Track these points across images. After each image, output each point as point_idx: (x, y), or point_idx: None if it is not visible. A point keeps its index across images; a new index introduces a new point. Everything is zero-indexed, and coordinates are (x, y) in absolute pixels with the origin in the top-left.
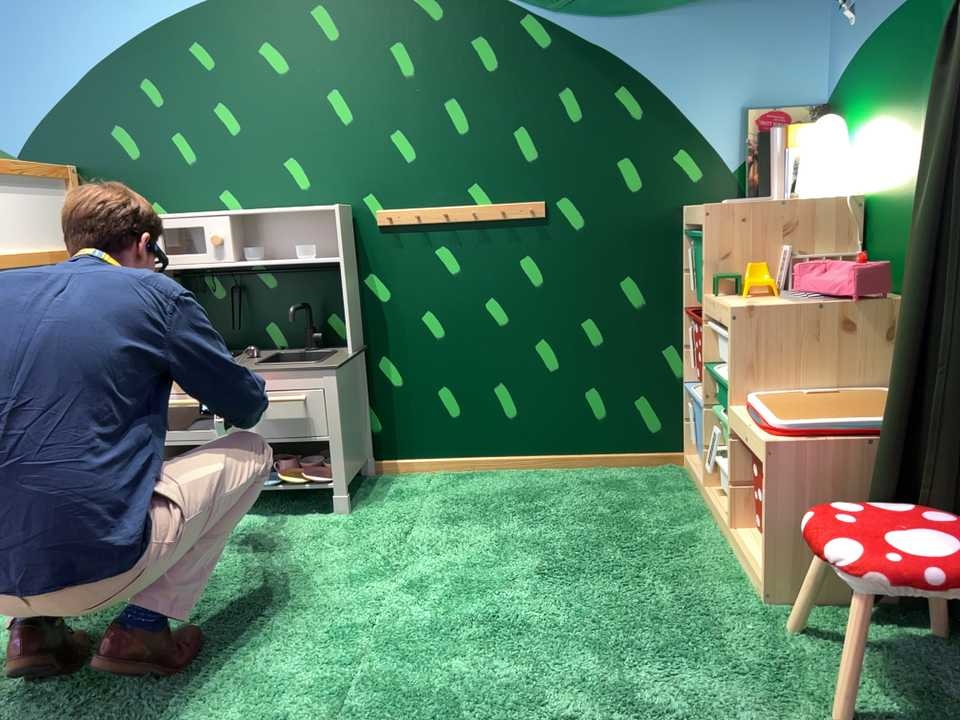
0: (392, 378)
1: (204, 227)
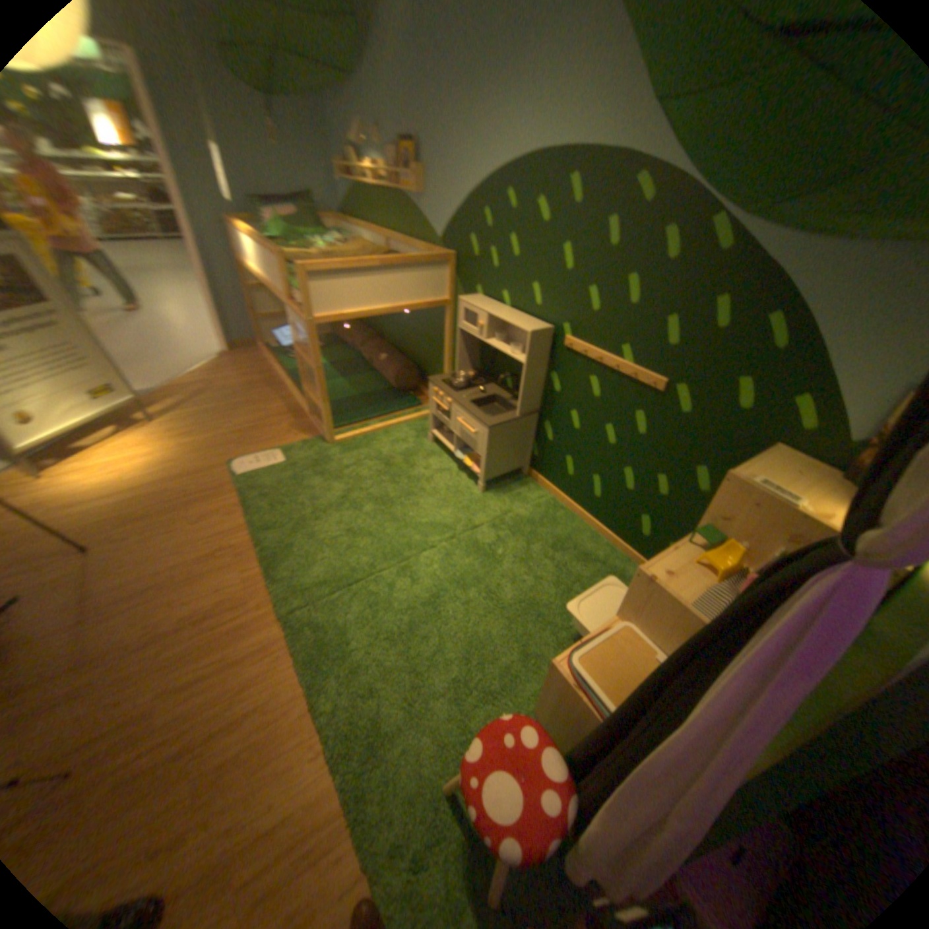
0: (548, 437)
1: (478, 317)
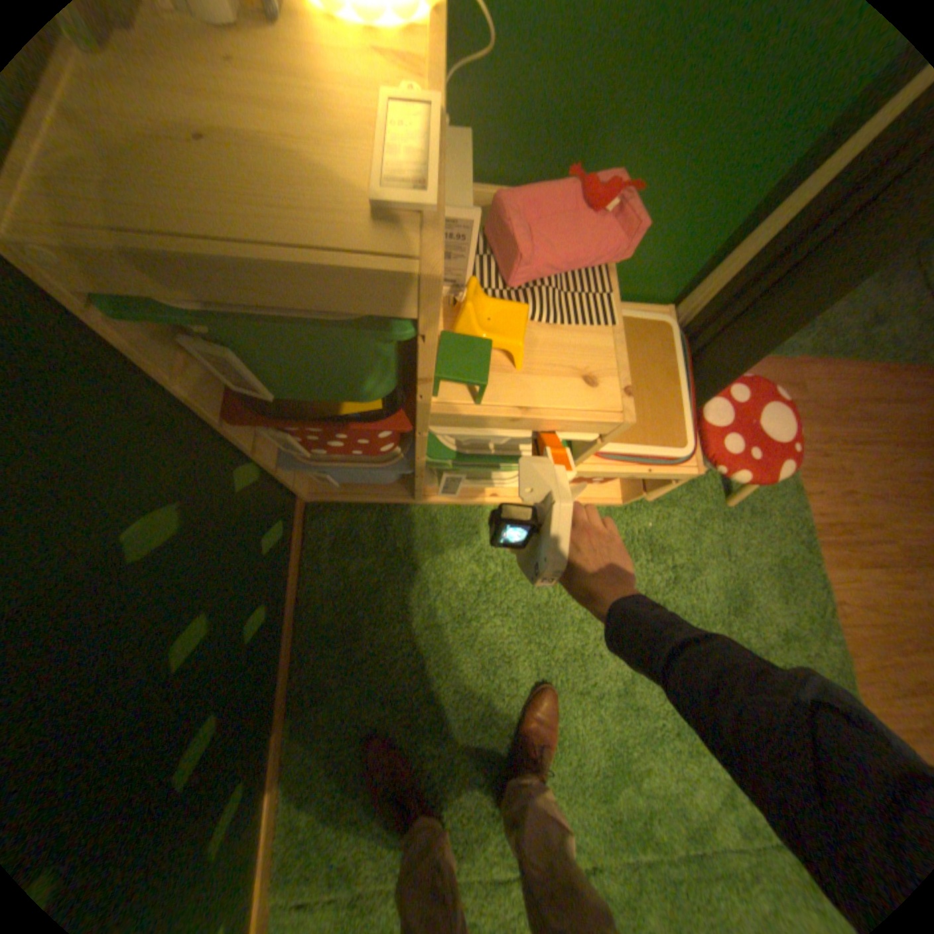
0: None
1: None
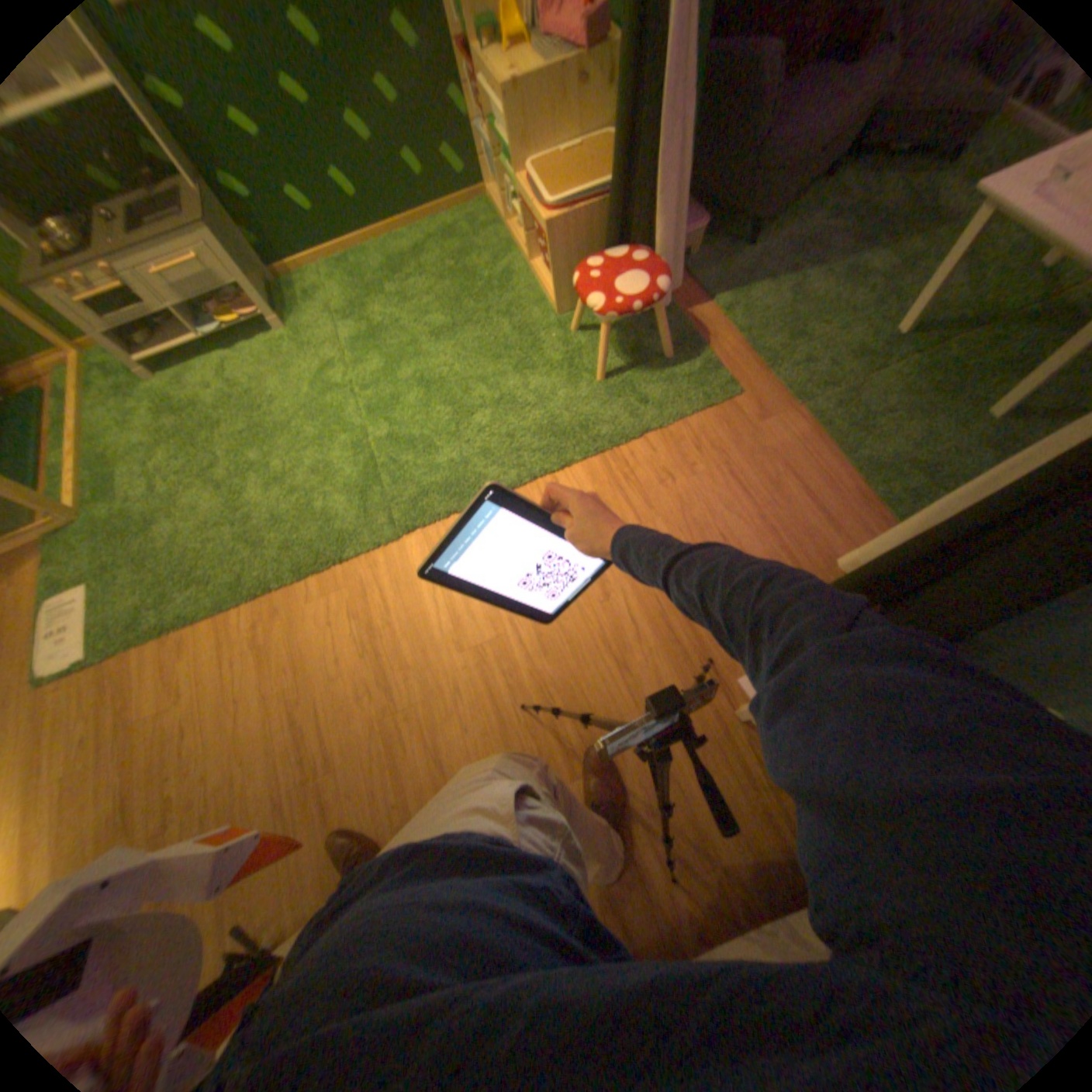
0: (238, 192)
1: None
